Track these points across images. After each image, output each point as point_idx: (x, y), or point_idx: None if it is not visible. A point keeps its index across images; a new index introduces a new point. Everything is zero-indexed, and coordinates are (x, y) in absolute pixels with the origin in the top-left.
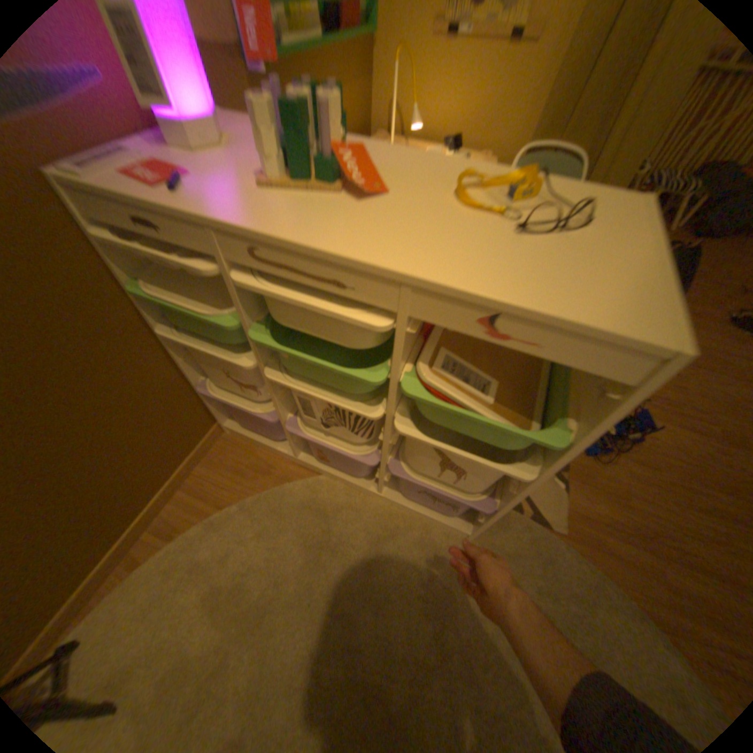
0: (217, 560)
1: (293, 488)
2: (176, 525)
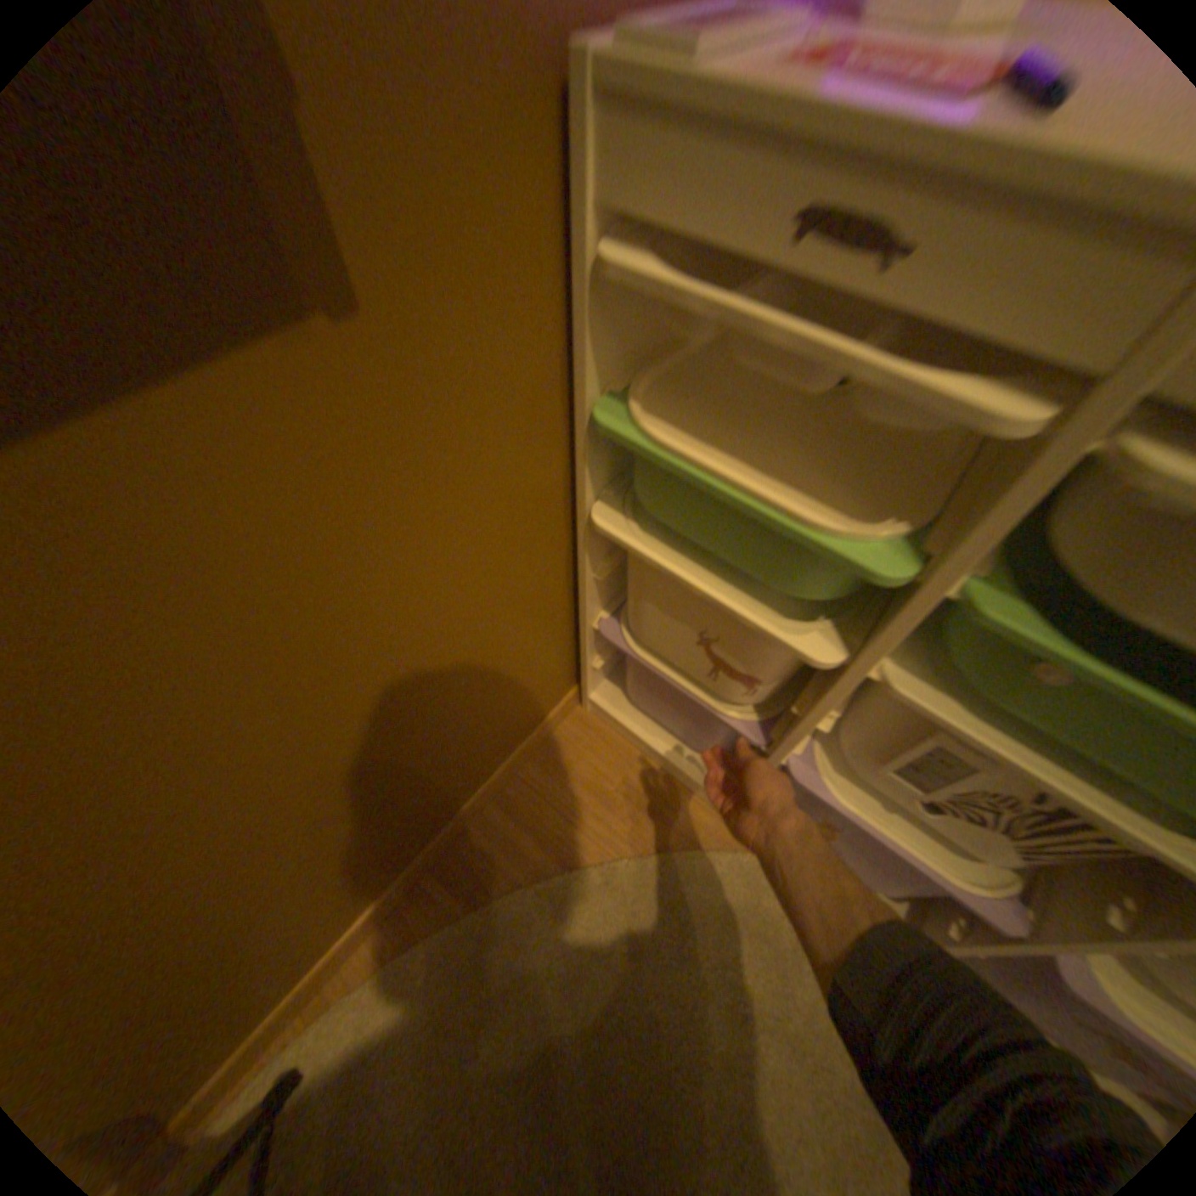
0: (557, 984)
1: (711, 866)
2: (483, 876)
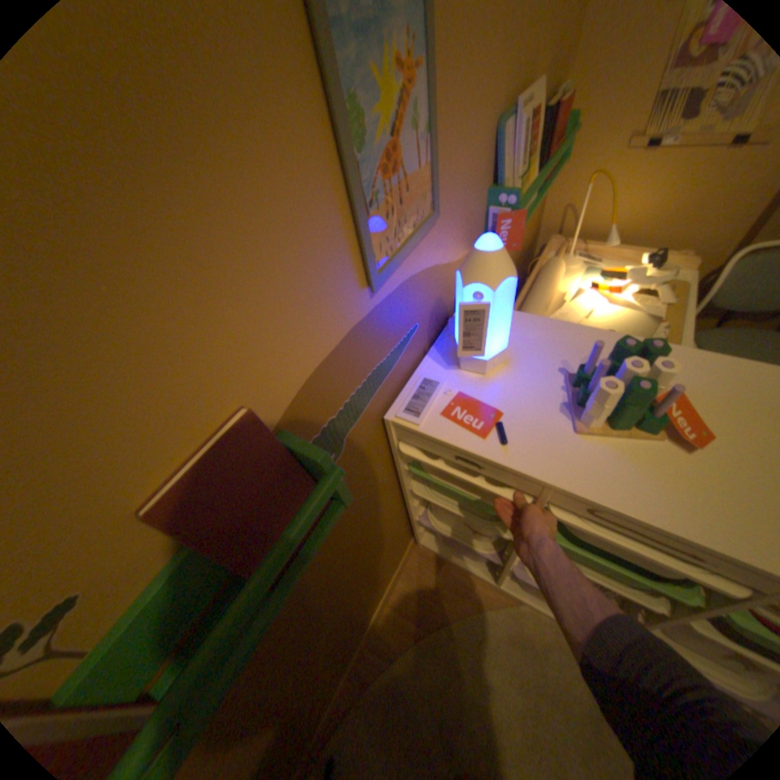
0: (438, 693)
1: (496, 618)
2: (391, 646)
